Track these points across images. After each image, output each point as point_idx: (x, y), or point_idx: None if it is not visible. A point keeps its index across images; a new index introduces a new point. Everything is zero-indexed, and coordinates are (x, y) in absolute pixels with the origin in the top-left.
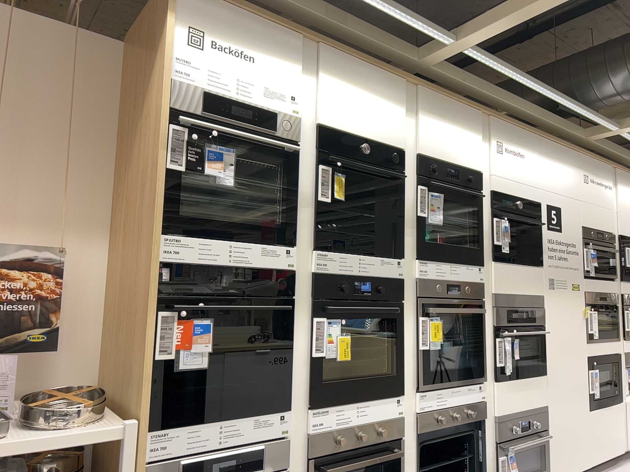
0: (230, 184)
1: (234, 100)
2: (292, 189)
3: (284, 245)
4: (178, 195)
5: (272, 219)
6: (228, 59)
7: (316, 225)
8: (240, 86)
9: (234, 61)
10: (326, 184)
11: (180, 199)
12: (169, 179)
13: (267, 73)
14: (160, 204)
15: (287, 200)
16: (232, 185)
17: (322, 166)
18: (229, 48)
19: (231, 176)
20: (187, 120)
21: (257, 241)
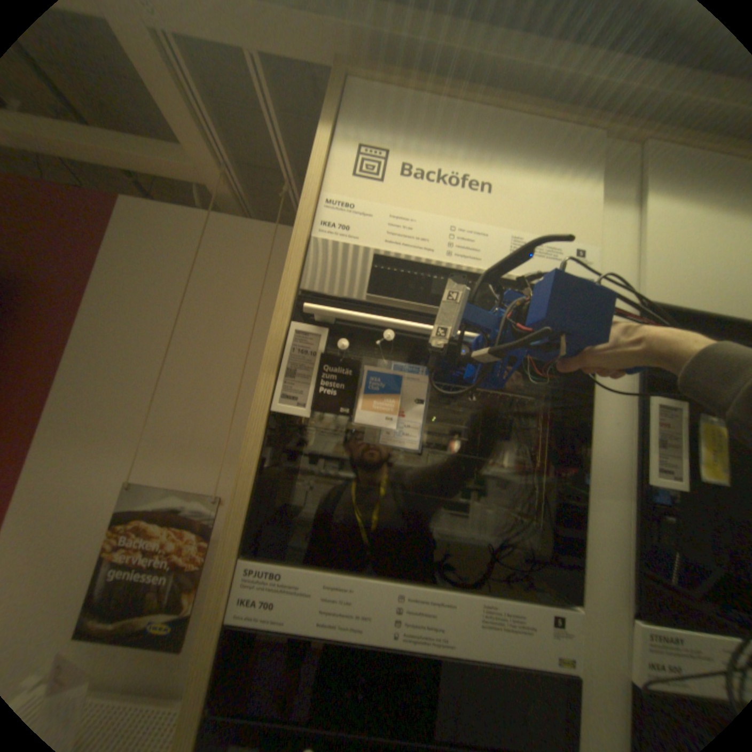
0: (414, 445)
1: (438, 264)
2: (575, 456)
3: (552, 603)
4: (292, 467)
5: (522, 521)
6: (432, 187)
7: (645, 552)
8: (455, 235)
9: (444, 189)
10: (673, 444)
11: (303, 473)
12: (275, 435)
13: (518, 203)
14: (241, 492)
15: (561, 481)
16: (416, 447)
17: (660, 398)
18: (435, 166)
19: (418, 427)
20: (317, 308)
21: (476, 587)
